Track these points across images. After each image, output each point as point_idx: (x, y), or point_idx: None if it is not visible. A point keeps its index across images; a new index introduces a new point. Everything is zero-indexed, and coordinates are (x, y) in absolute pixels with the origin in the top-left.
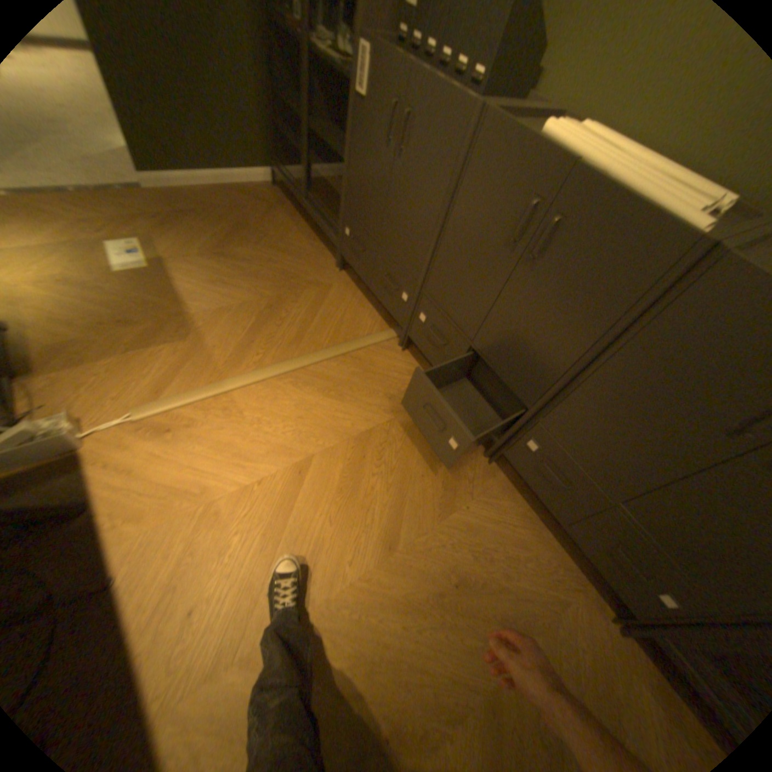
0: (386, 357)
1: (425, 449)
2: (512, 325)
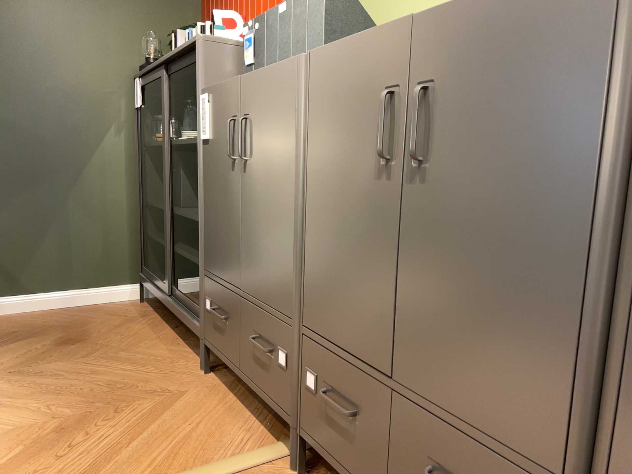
0: None
1: None
2: (439, 297)
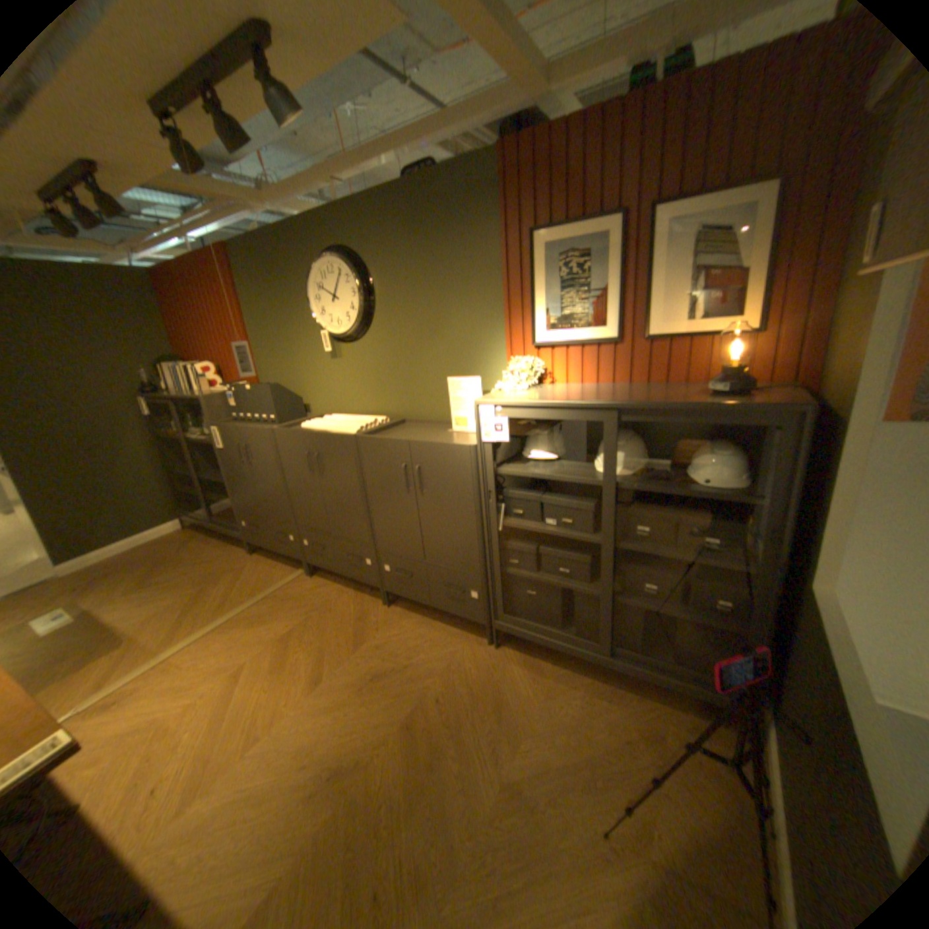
0: (298, 587)
1: (337, 622)
2: (337, 510)
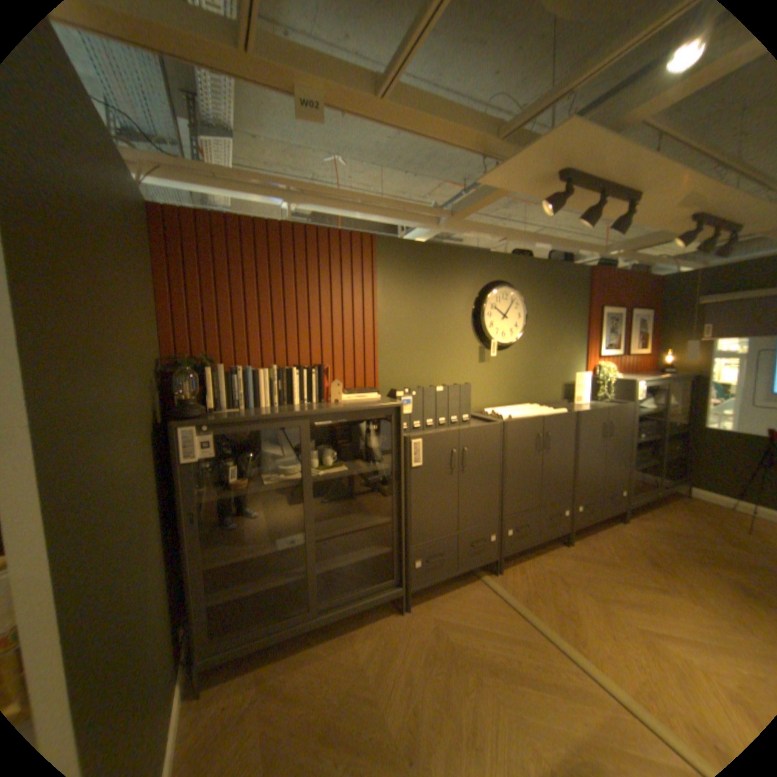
0: (515, 585)
1: (585, 572)
2: (552, 479)
